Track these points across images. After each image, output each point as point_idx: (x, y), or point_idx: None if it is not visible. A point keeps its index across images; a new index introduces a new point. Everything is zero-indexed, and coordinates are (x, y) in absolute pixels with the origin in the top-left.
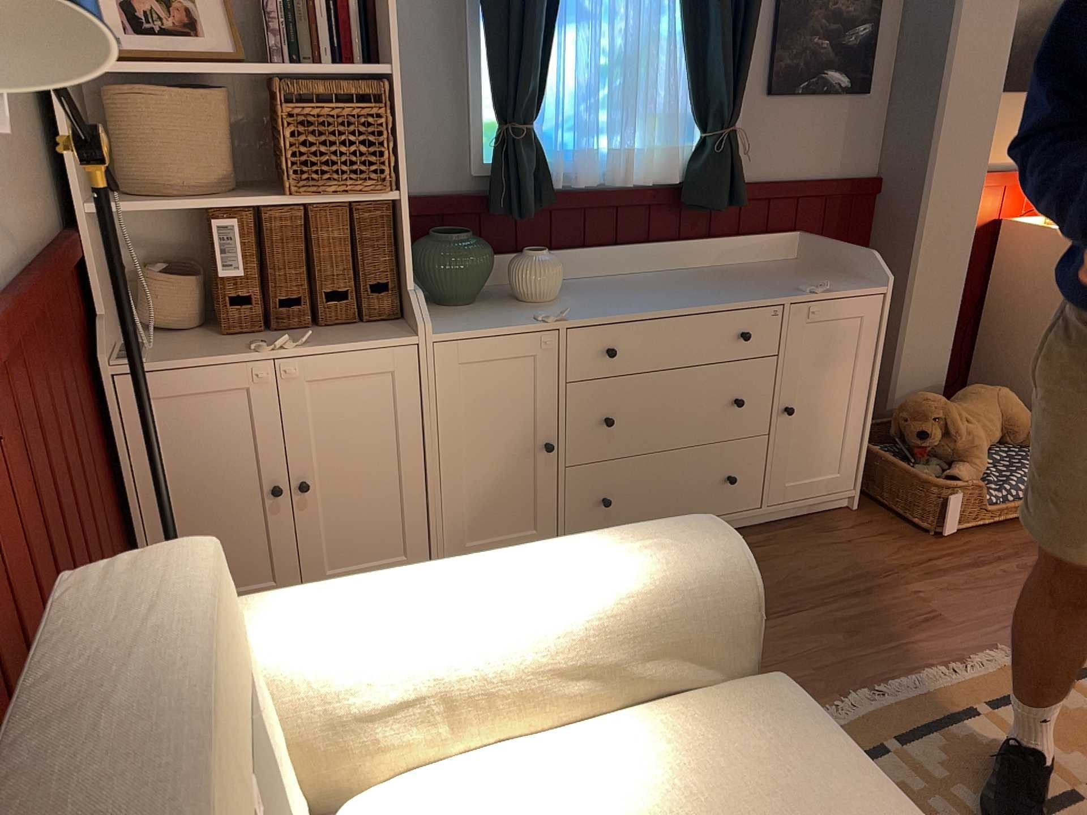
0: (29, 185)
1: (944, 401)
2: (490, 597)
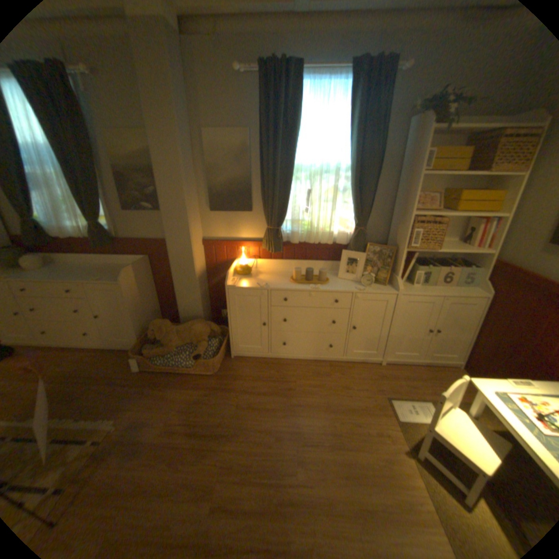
0: None
1: (164, 324)
2: None
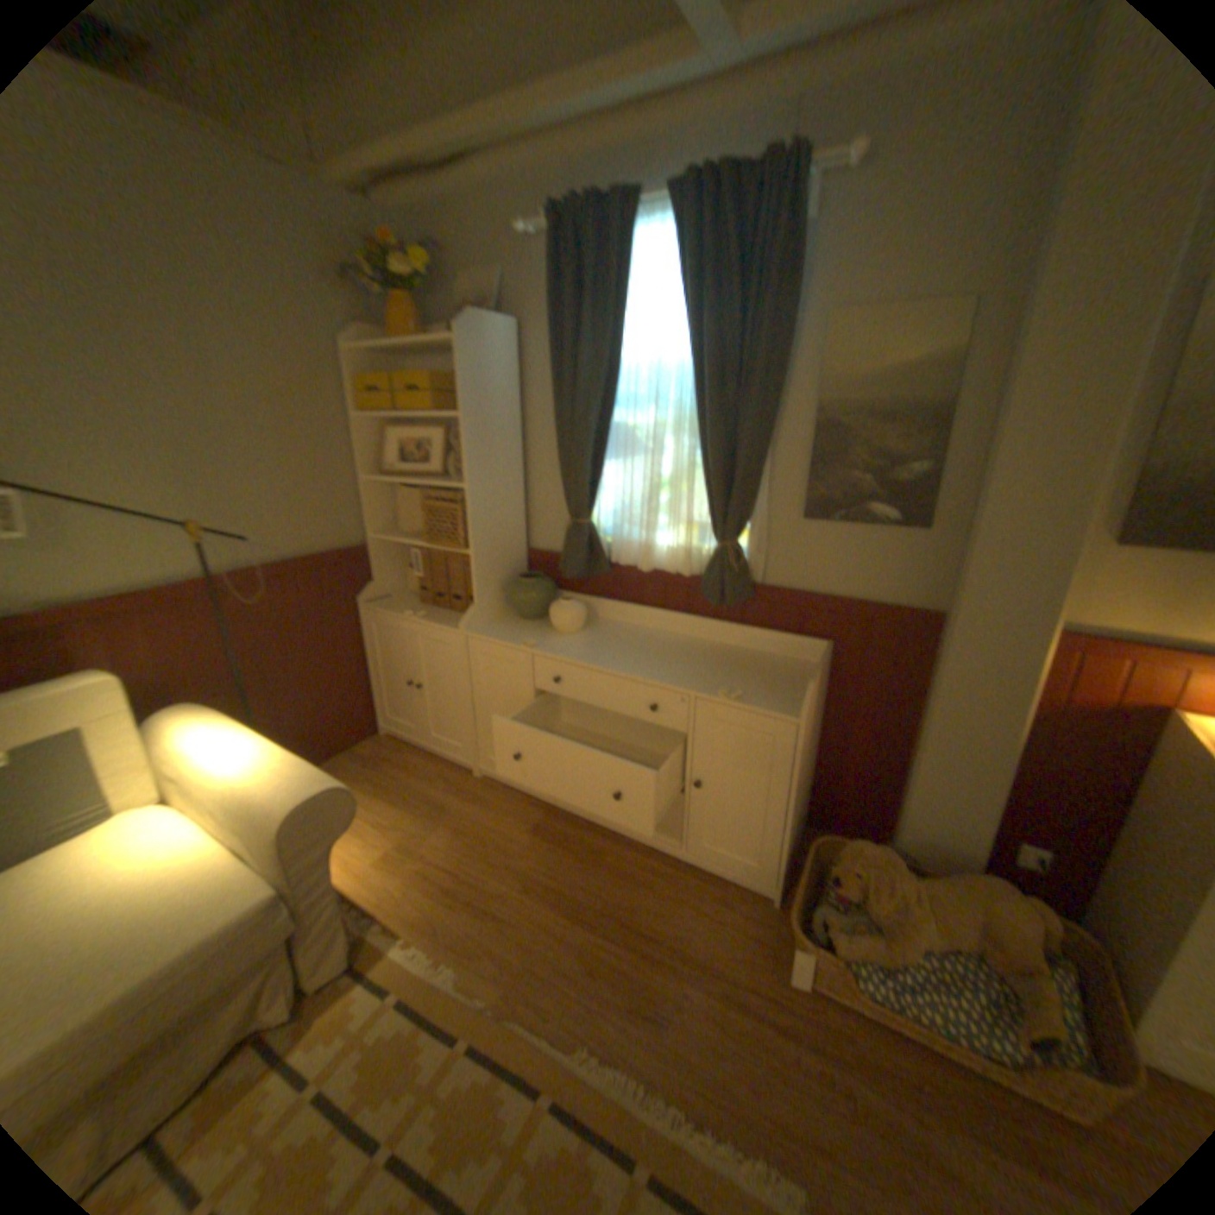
0: (320, 525)
1: (894, 867)
2: (214, 759)
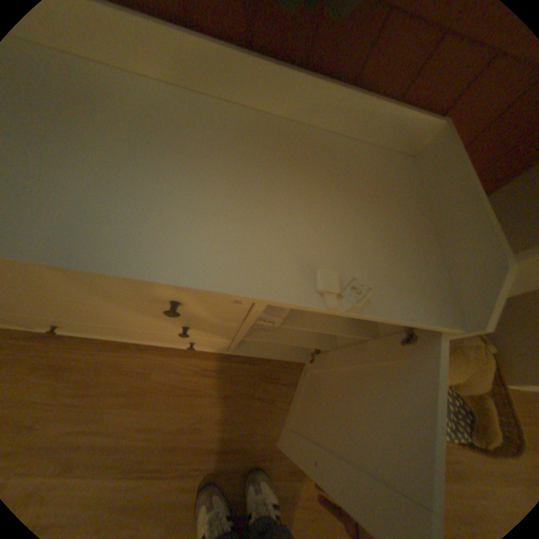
0: None
1: None
2: None
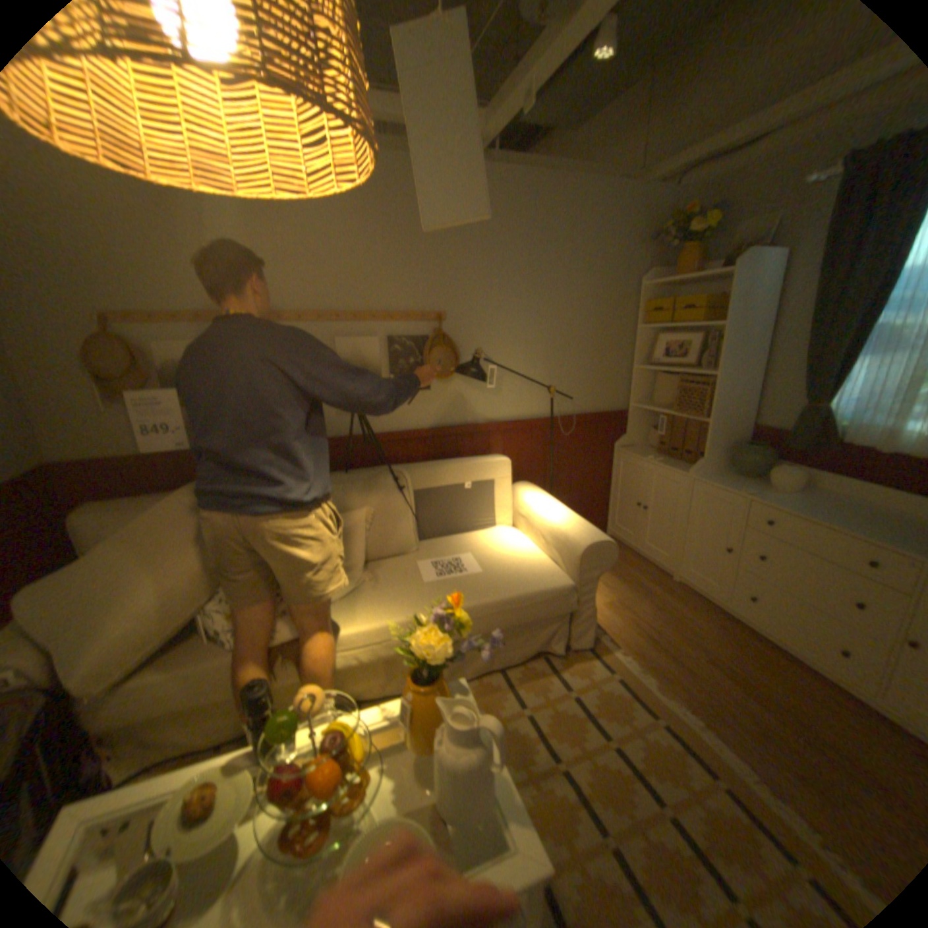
0: (604, 395)
1: None
2: (547, 511)
